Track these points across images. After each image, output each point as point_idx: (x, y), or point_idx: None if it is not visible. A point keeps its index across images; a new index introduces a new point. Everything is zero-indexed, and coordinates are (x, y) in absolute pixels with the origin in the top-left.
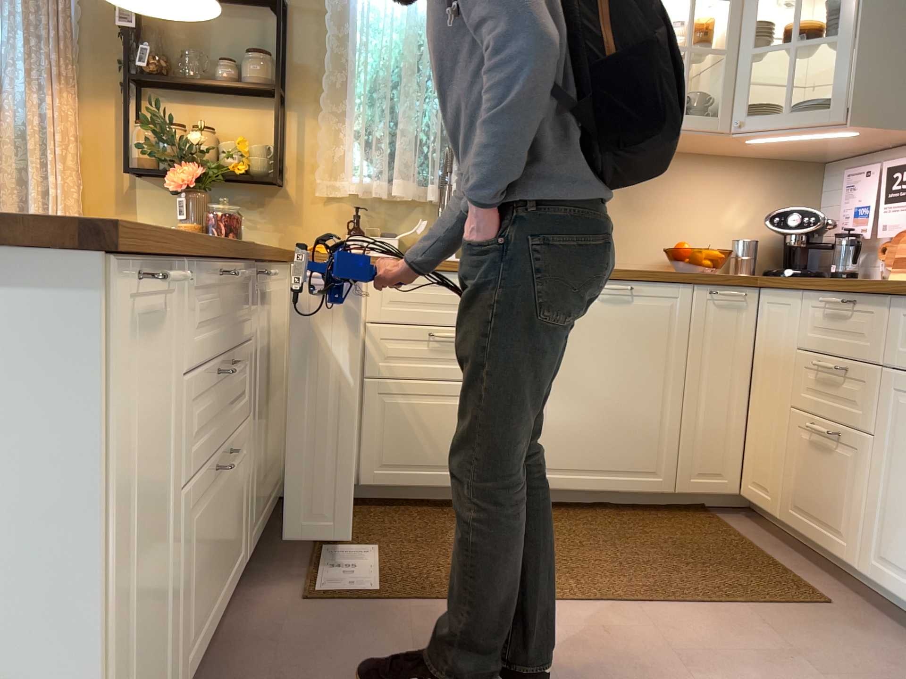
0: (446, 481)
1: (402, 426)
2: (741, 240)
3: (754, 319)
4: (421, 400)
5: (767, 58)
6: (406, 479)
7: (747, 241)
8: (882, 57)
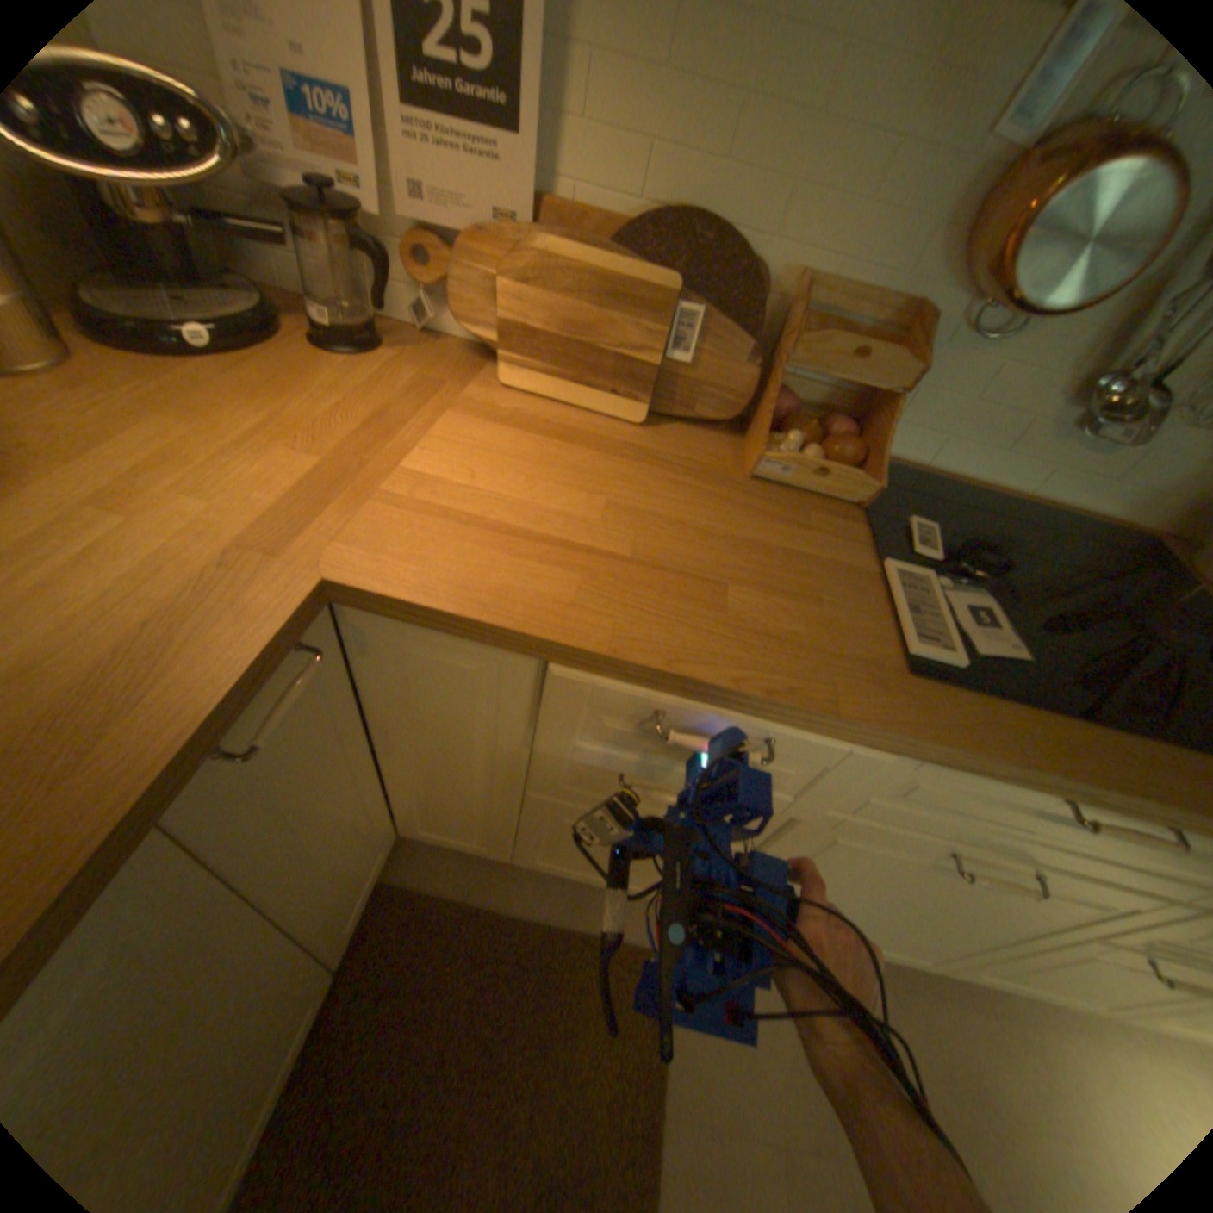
0: None
1: None
2: None
3: (335, 660)
4: None
5: None
6: None
7: None
8: None
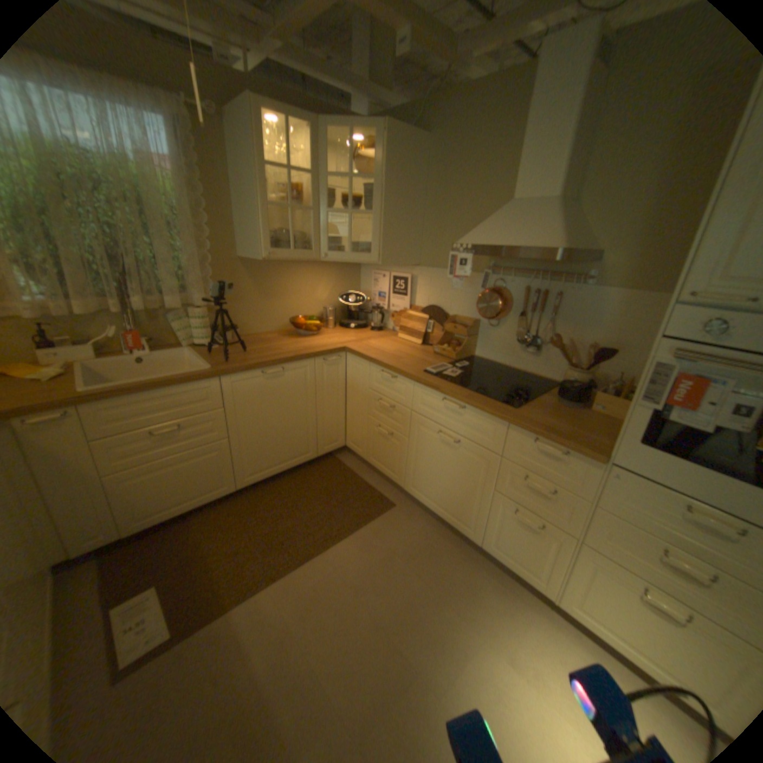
0: (188, 508)
1: (146, 494)
2: (325, 306)
3: (343, 367)
4: (156, 473)
5: (328, 199)
6: (159, 520)
7: (328, 306)
8: (391, 226)
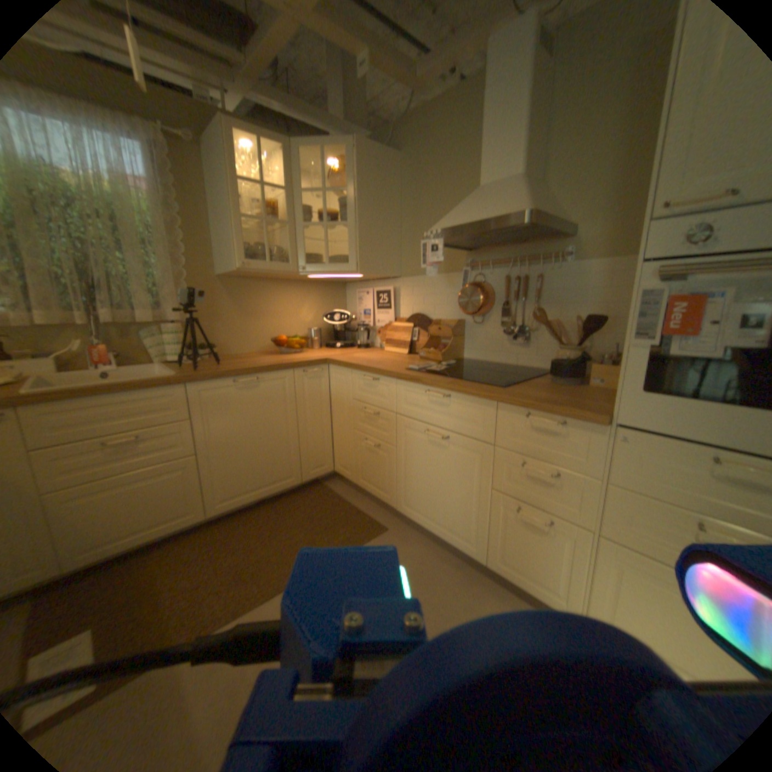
0: (143, 540)
1: (91, 519)
2: (310, 328)
3: (326, 381)
4: (105, 494)
5: (308, 223)
6: (107, 553)
7: (313, 328)
8: (367, 236)
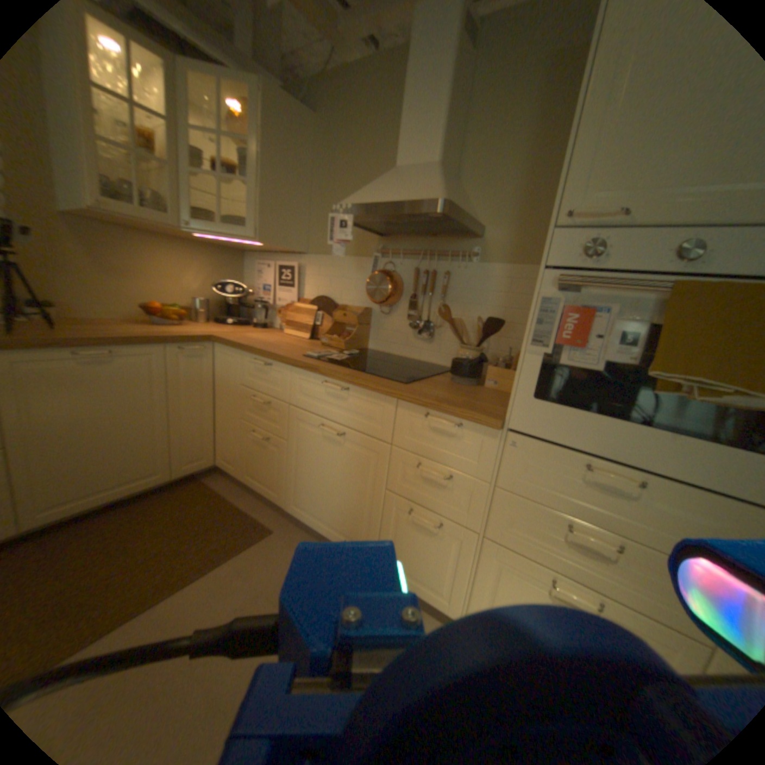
0: None
1: None
2: (194, 297)
3: (208, 362)
4: None
5: (198, 171)
6: None
7: (198, 297)
8: (269, 199)
